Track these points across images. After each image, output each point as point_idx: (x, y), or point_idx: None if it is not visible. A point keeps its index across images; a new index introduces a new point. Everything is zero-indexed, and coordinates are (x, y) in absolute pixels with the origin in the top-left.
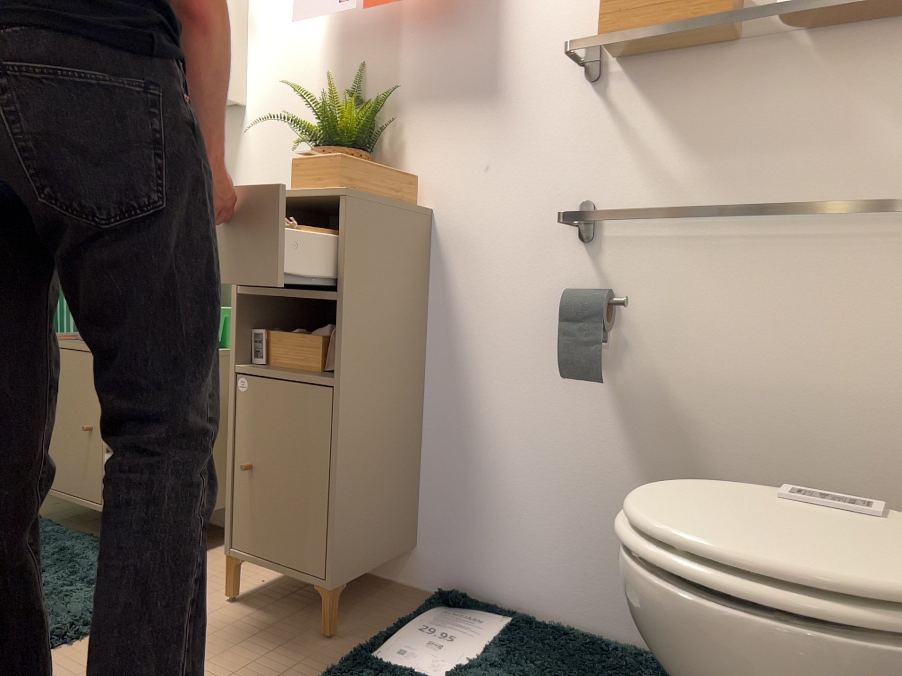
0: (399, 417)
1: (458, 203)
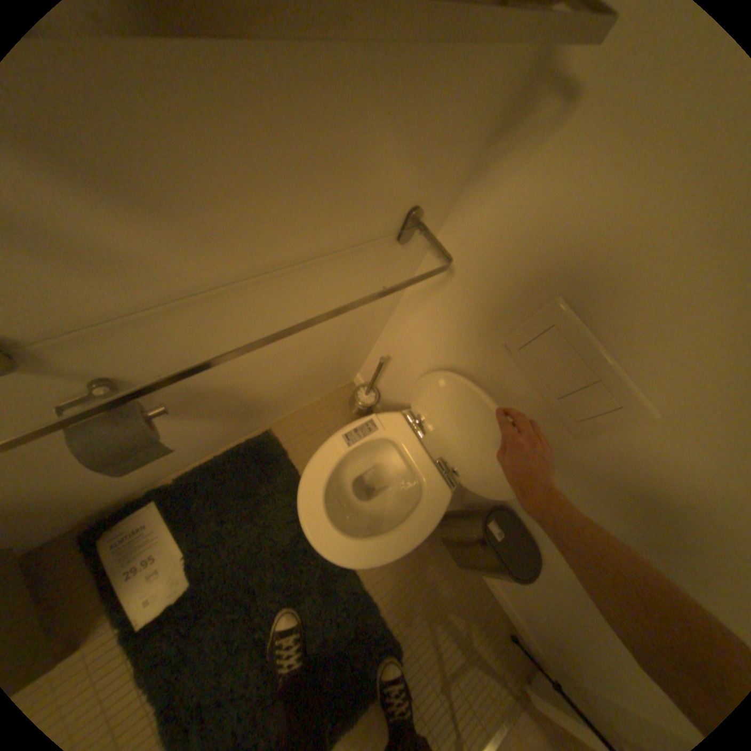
0: None
1: None
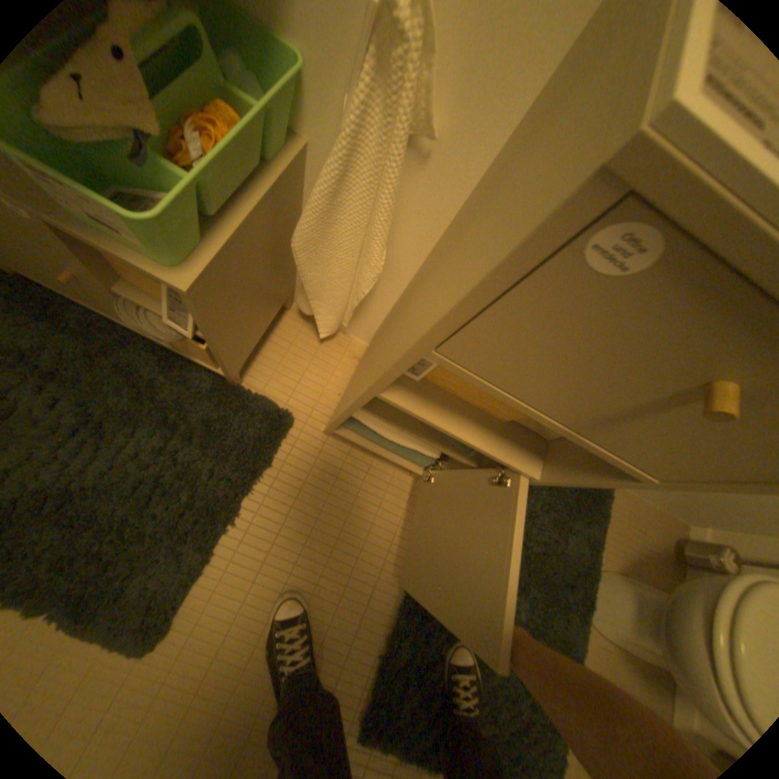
0: None
1: None
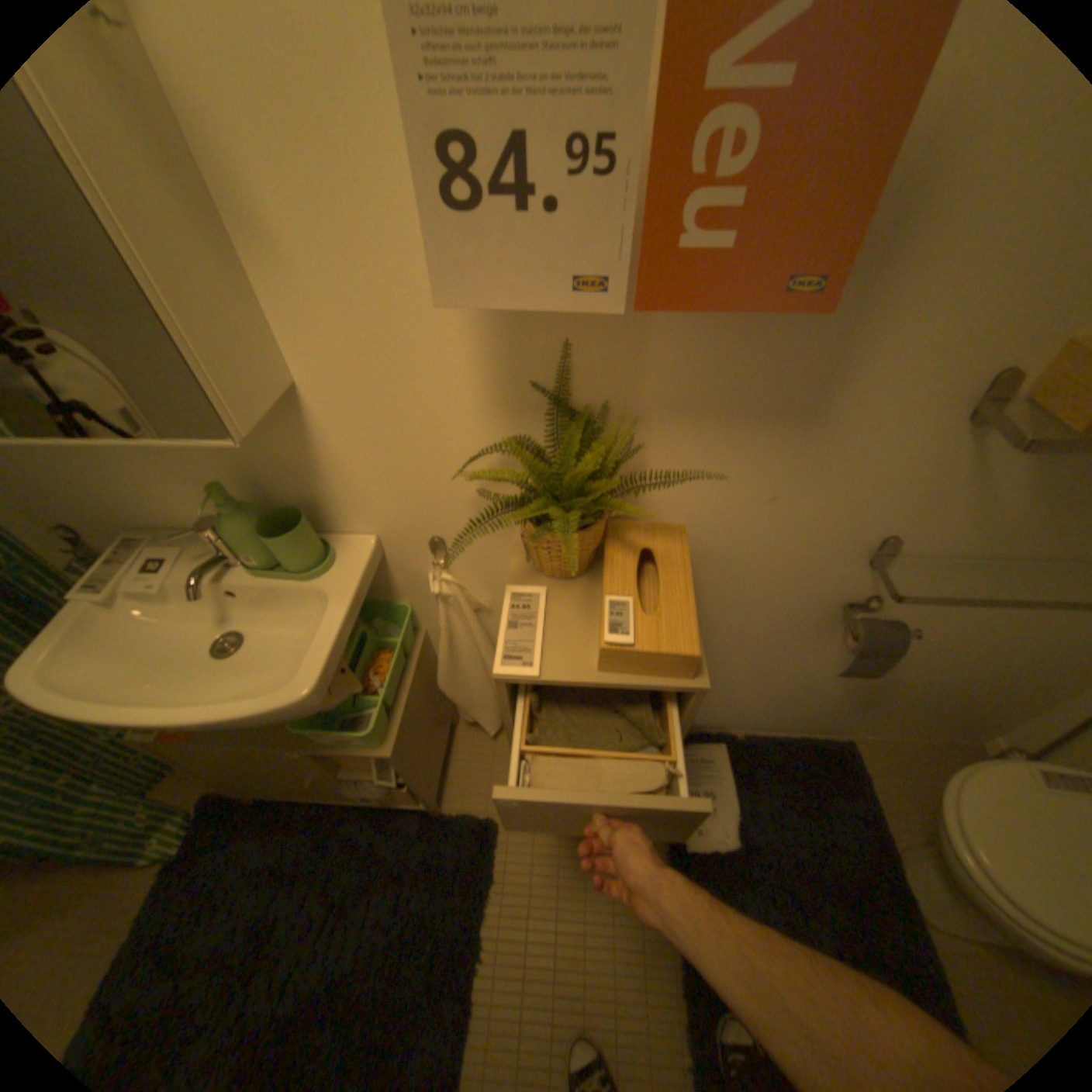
0: None
1: (721, 527)
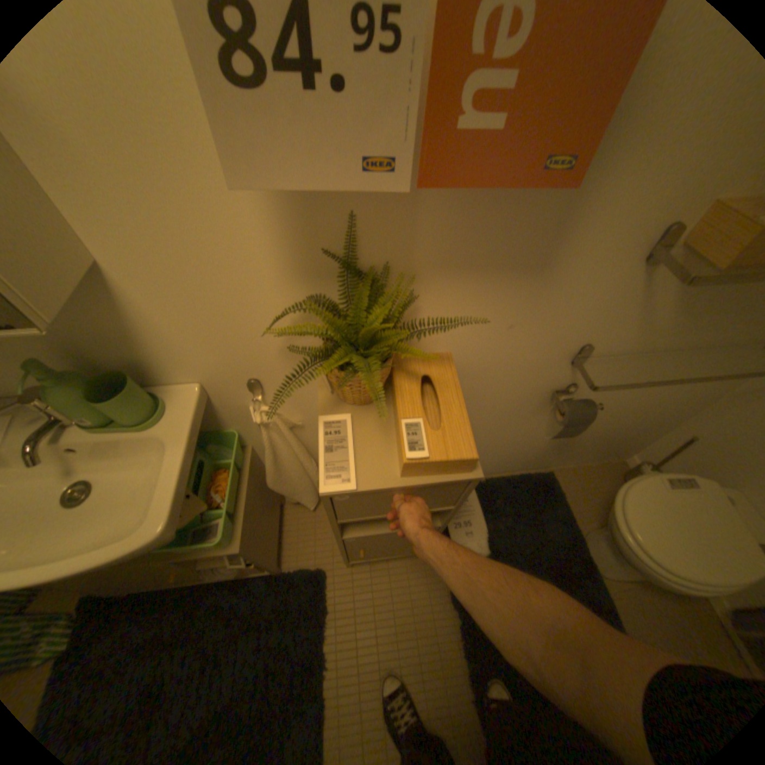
0: None
1: (474, 349)
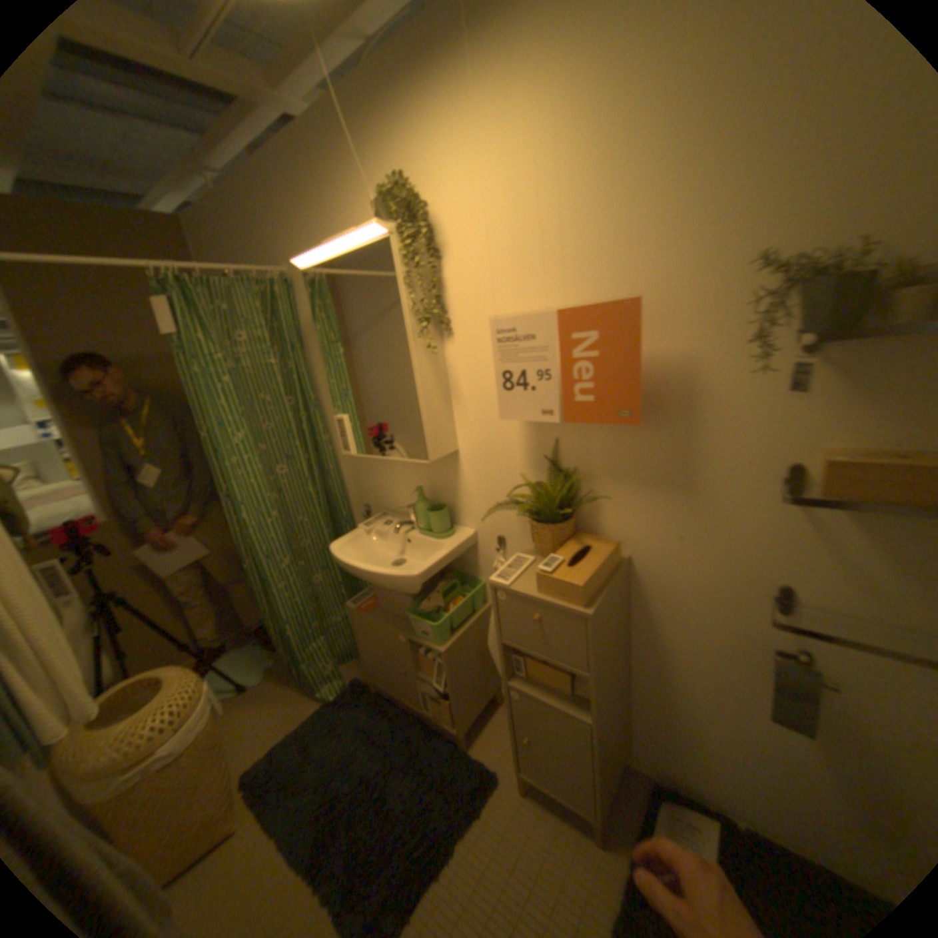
0: (622, 697)
1: (654, 555)
